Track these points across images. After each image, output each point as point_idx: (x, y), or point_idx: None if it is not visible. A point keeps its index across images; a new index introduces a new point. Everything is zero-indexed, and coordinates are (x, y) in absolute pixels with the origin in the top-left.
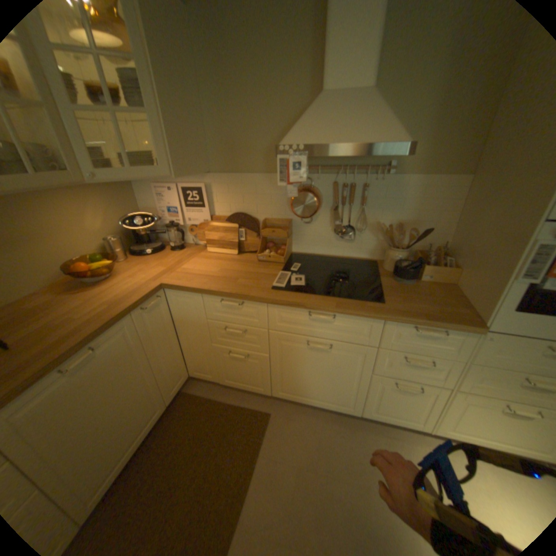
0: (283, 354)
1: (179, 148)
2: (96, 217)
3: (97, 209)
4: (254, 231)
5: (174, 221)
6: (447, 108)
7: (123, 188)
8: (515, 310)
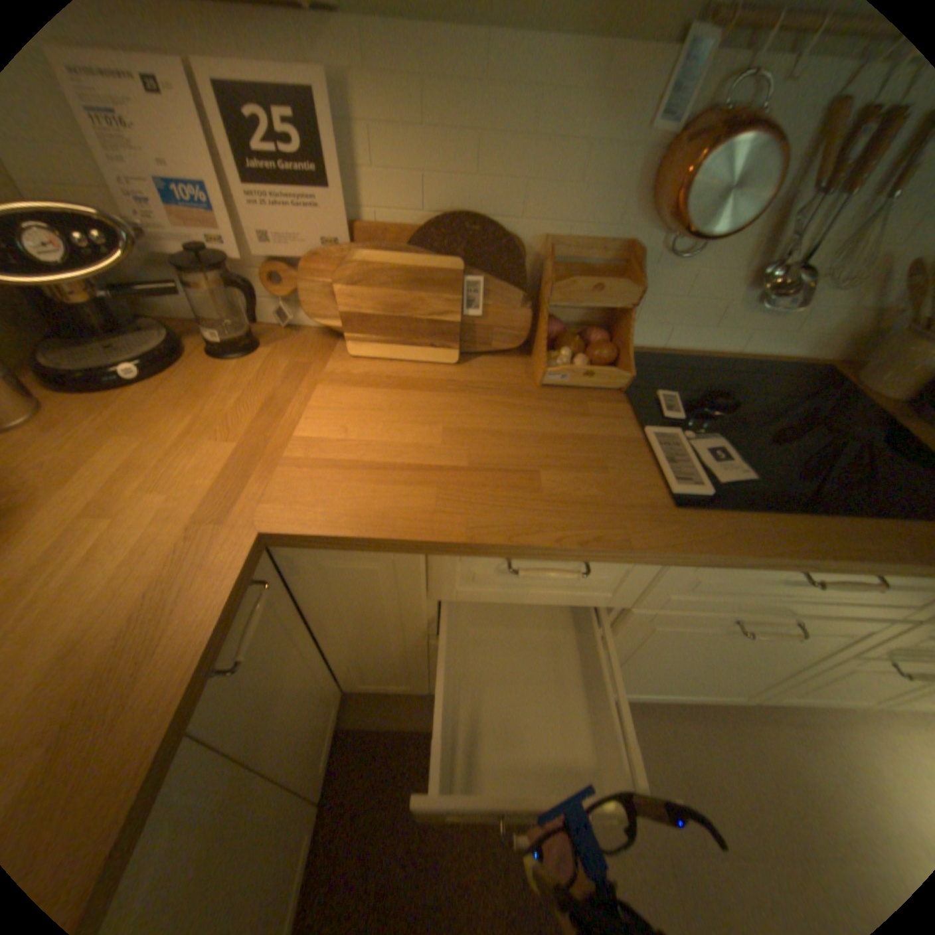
0: (646, 645)
1: None
2: None
3: None
4: (513, 284)
5: (197, 239)
6: None
7: None
8: None
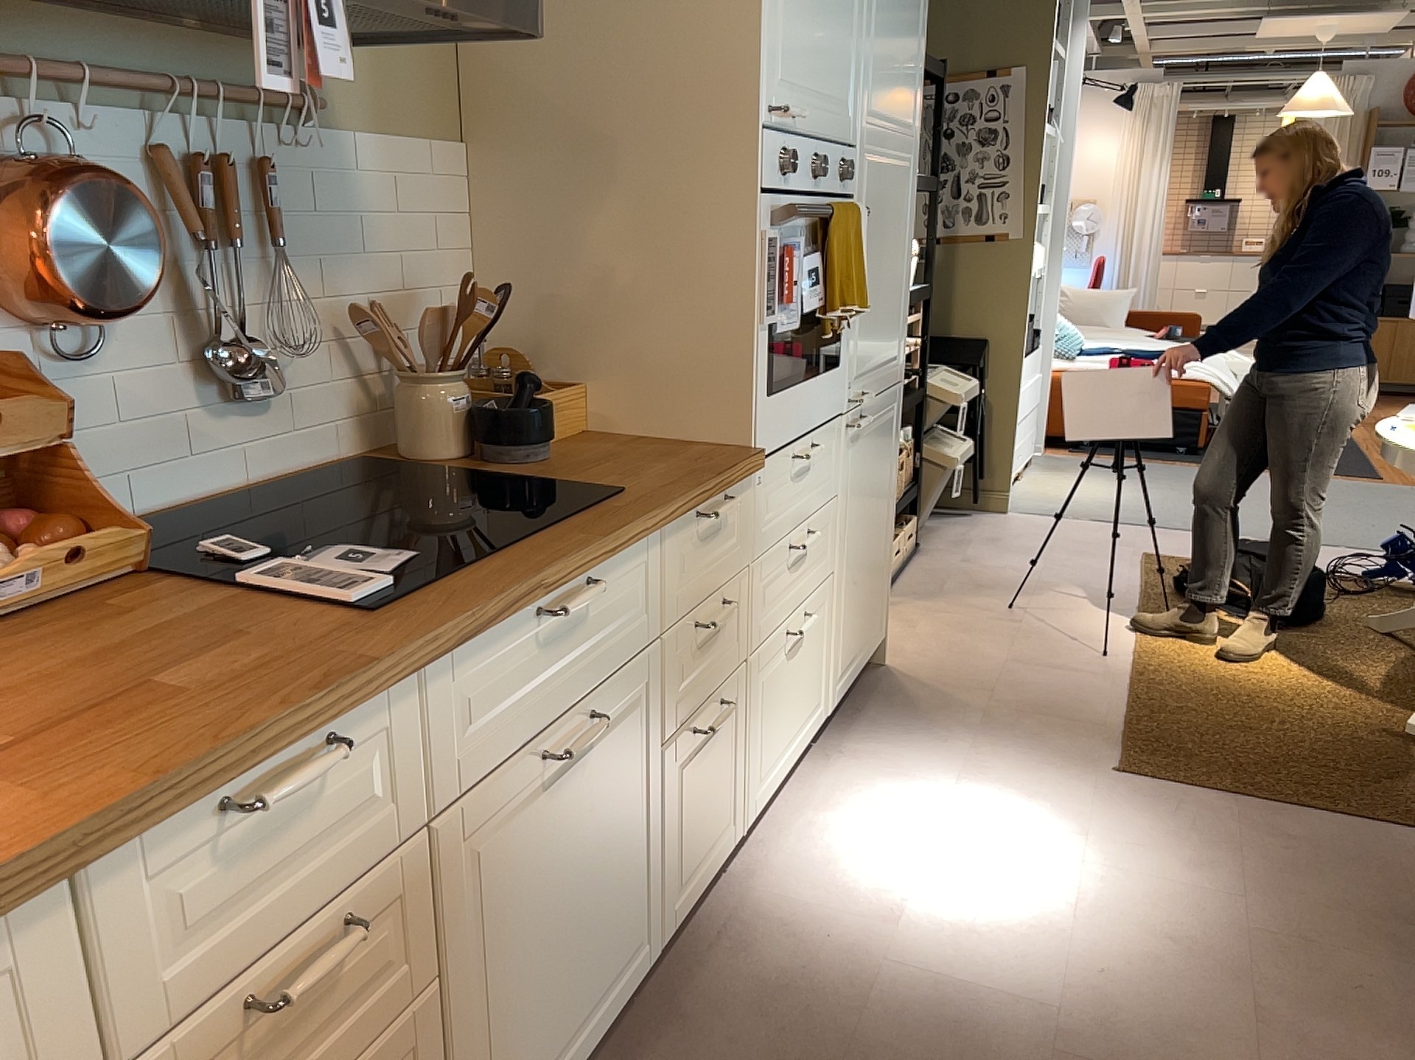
0: (479, 913)
1: None
2: None
3: None
4: None
5: None
6: None
7: None
8: (766, 393)
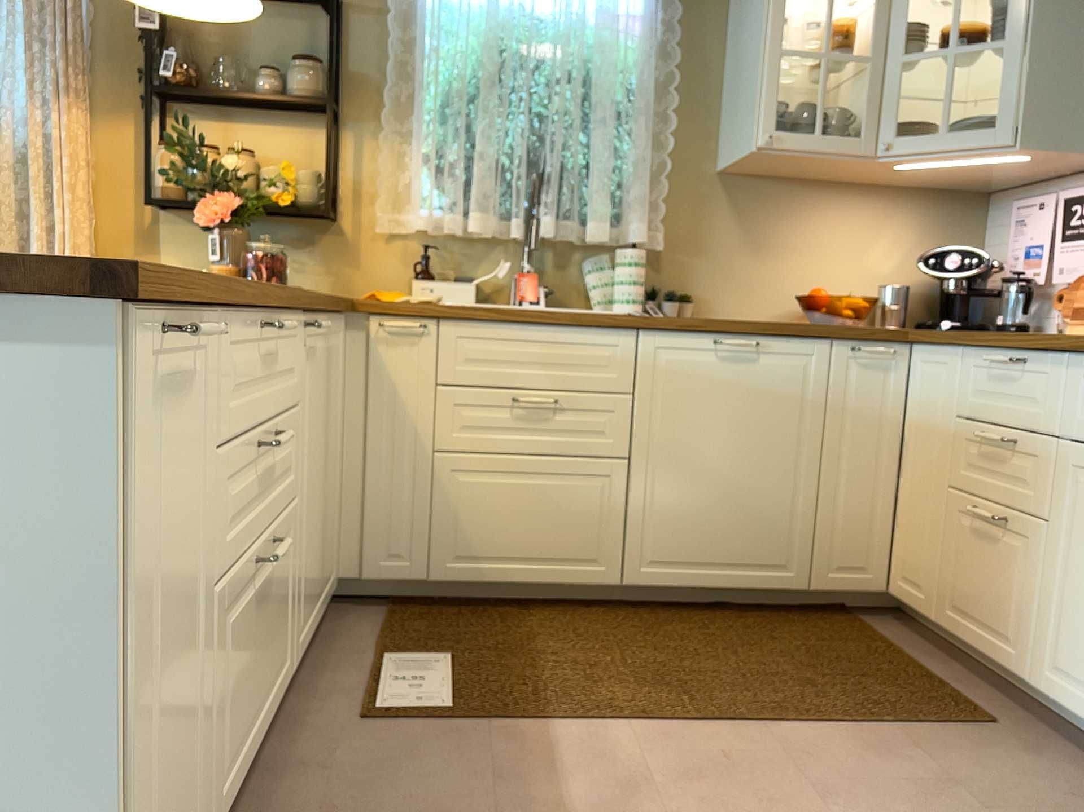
0: (1080, 521)
1: (1056, 99)
2: (893, 251)
3: (901, 239)
4: None
5: (1031, 276)
6: None
7: (968, 217)
8: None
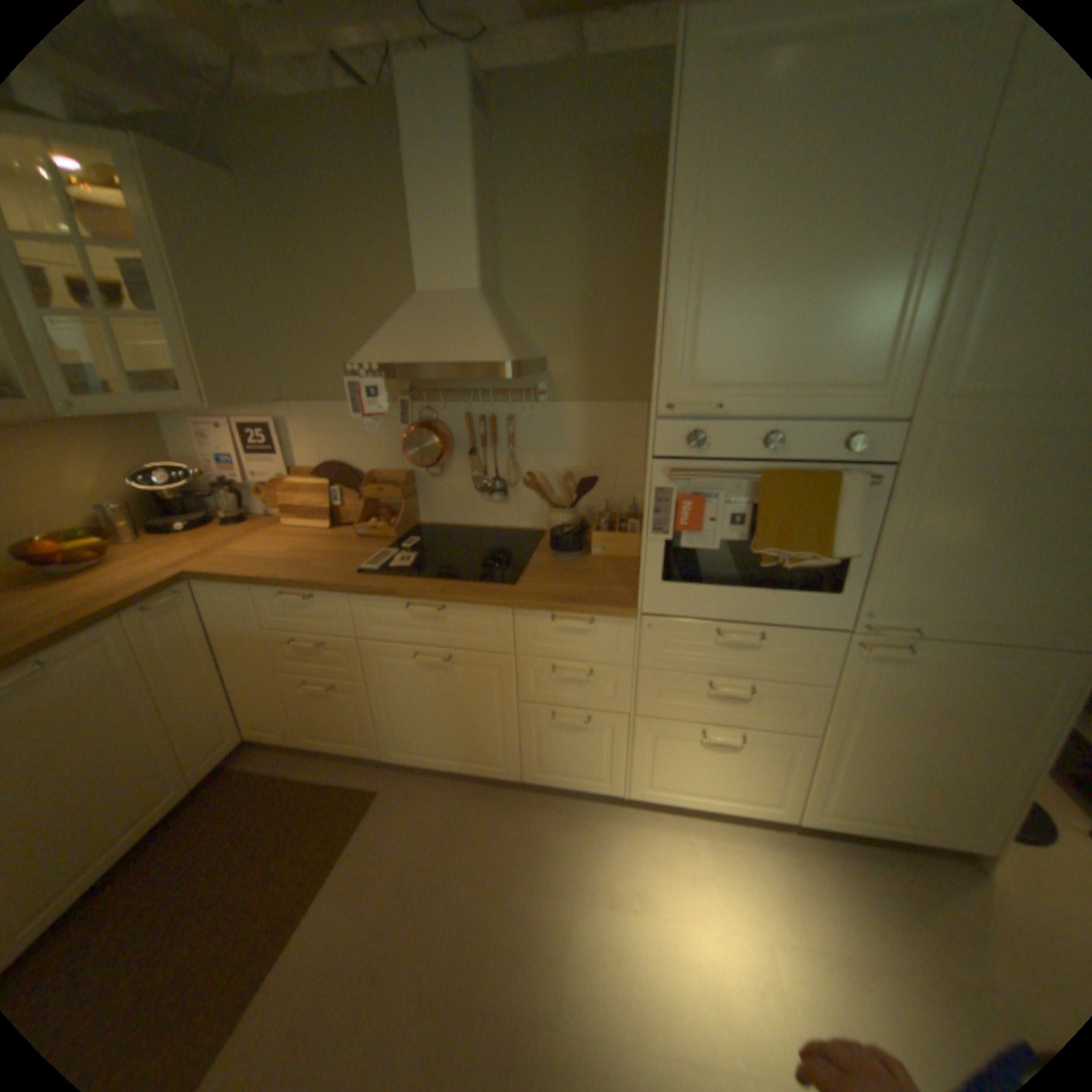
0: (385, 680)
1: (219, 367)
2: (87, 471)
3: (90, 459)
4: (355, 491)
5: (227, 477)
6: (594, 316)
7: (141, 425)
8: (661, 579)
